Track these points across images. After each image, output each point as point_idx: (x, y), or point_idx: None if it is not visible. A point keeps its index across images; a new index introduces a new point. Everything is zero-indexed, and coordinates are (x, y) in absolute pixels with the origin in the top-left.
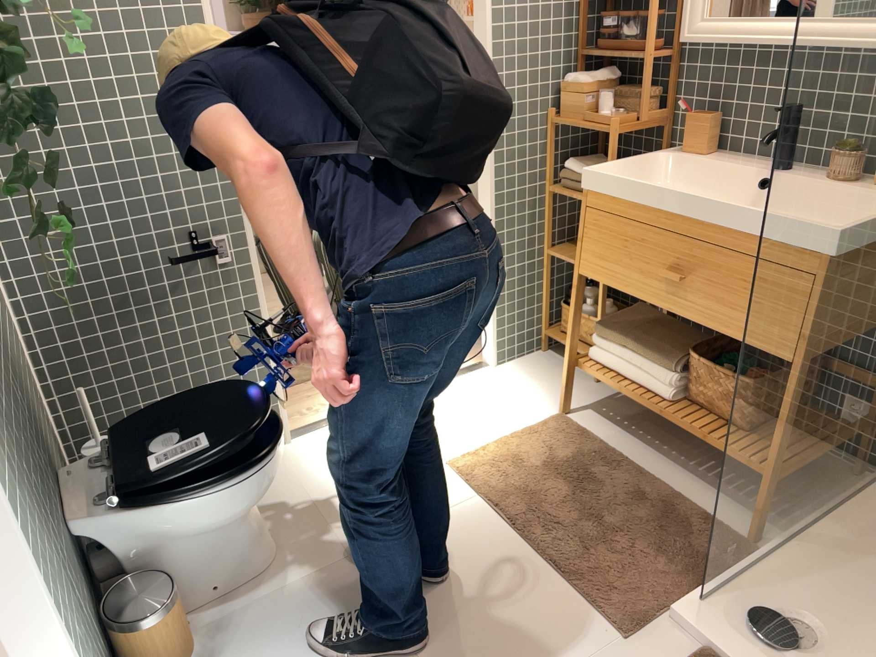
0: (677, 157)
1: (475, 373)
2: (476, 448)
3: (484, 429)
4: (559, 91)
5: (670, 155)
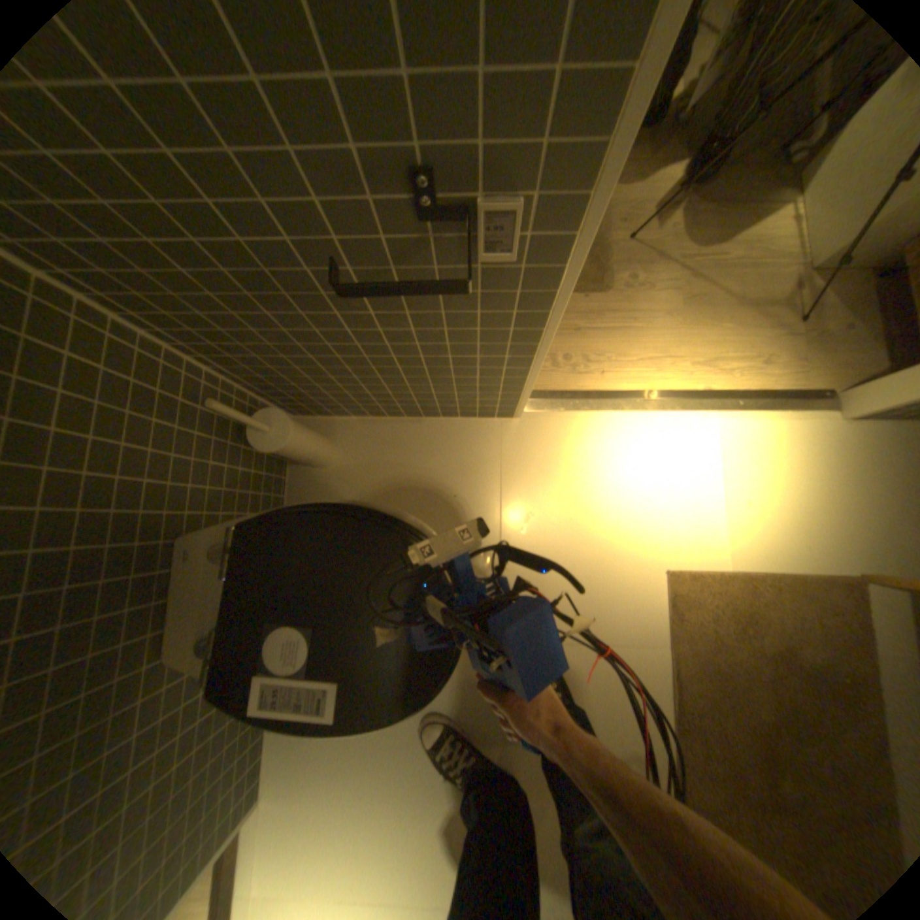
0: None
1: (813, 412)
2: (721, 569)
3: (750, 539)
4: None
5: None
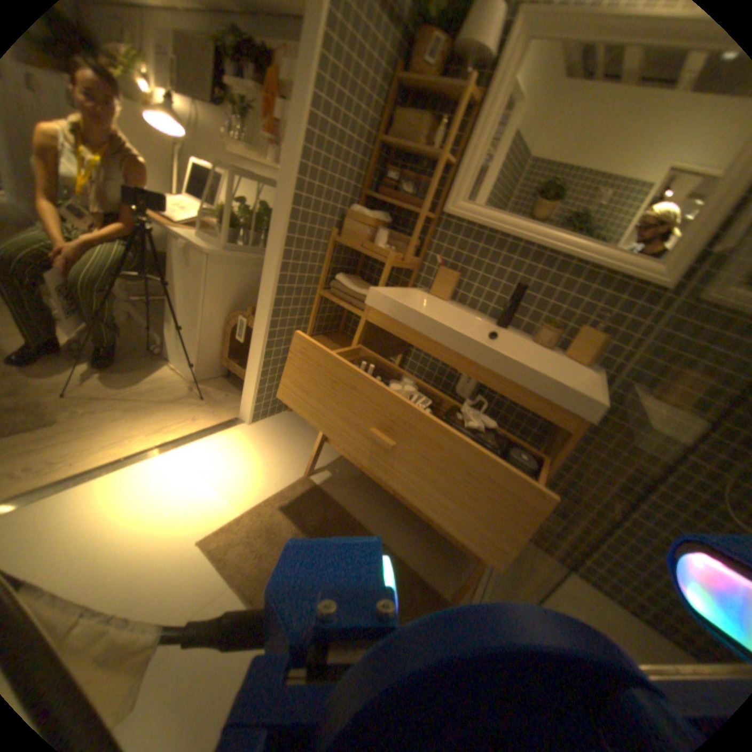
0: (427, 296)
1: (233, 428)
2: (230, 517)
3: (238, 493)
4: (345, 215)
5: (425, 293)
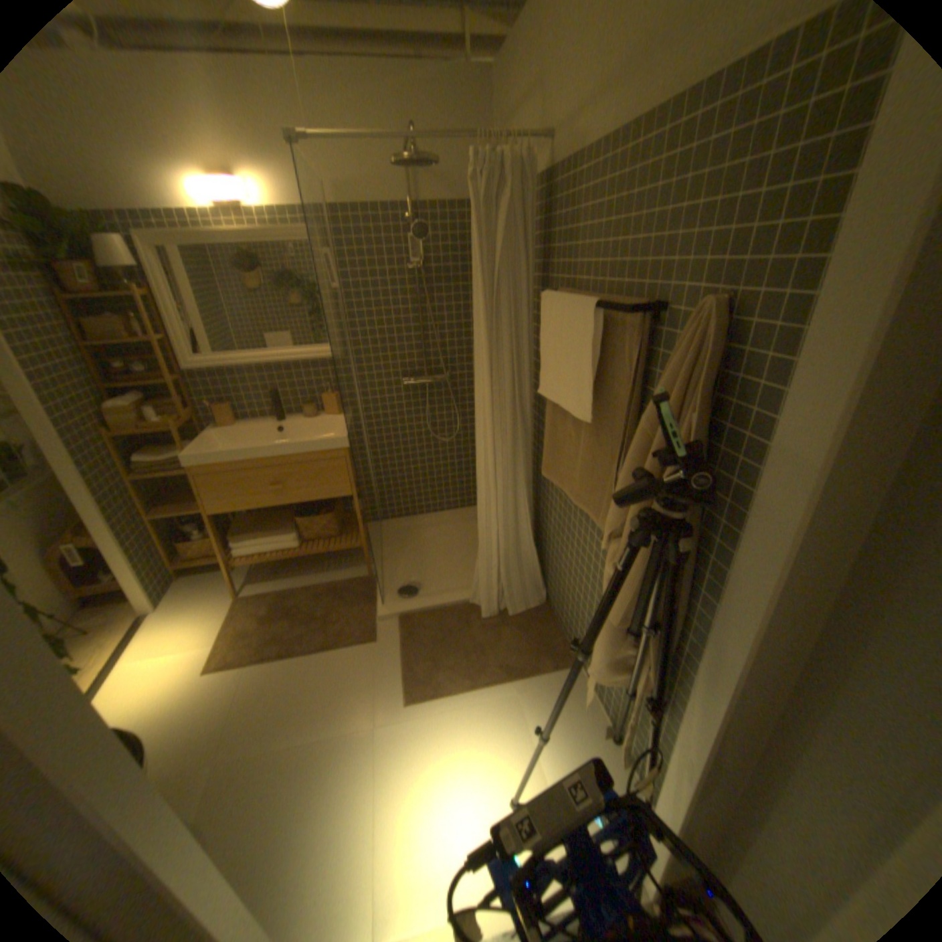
0: (215, 431)
1: (140, 626)
2: (206, 653)
3: (196, 643)
4: (95, 415)
5: (212, 431)
